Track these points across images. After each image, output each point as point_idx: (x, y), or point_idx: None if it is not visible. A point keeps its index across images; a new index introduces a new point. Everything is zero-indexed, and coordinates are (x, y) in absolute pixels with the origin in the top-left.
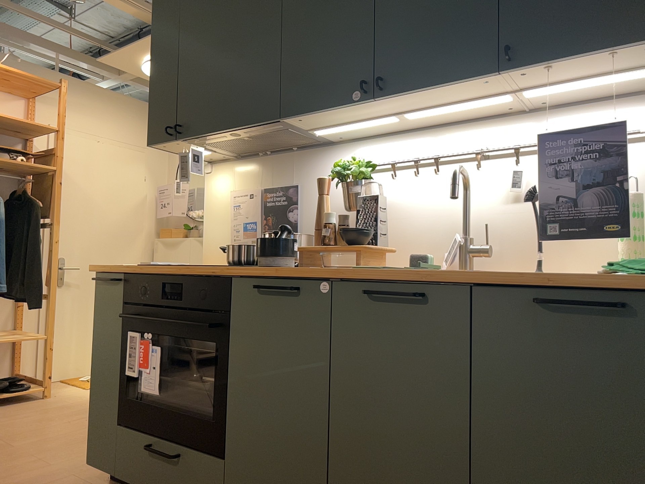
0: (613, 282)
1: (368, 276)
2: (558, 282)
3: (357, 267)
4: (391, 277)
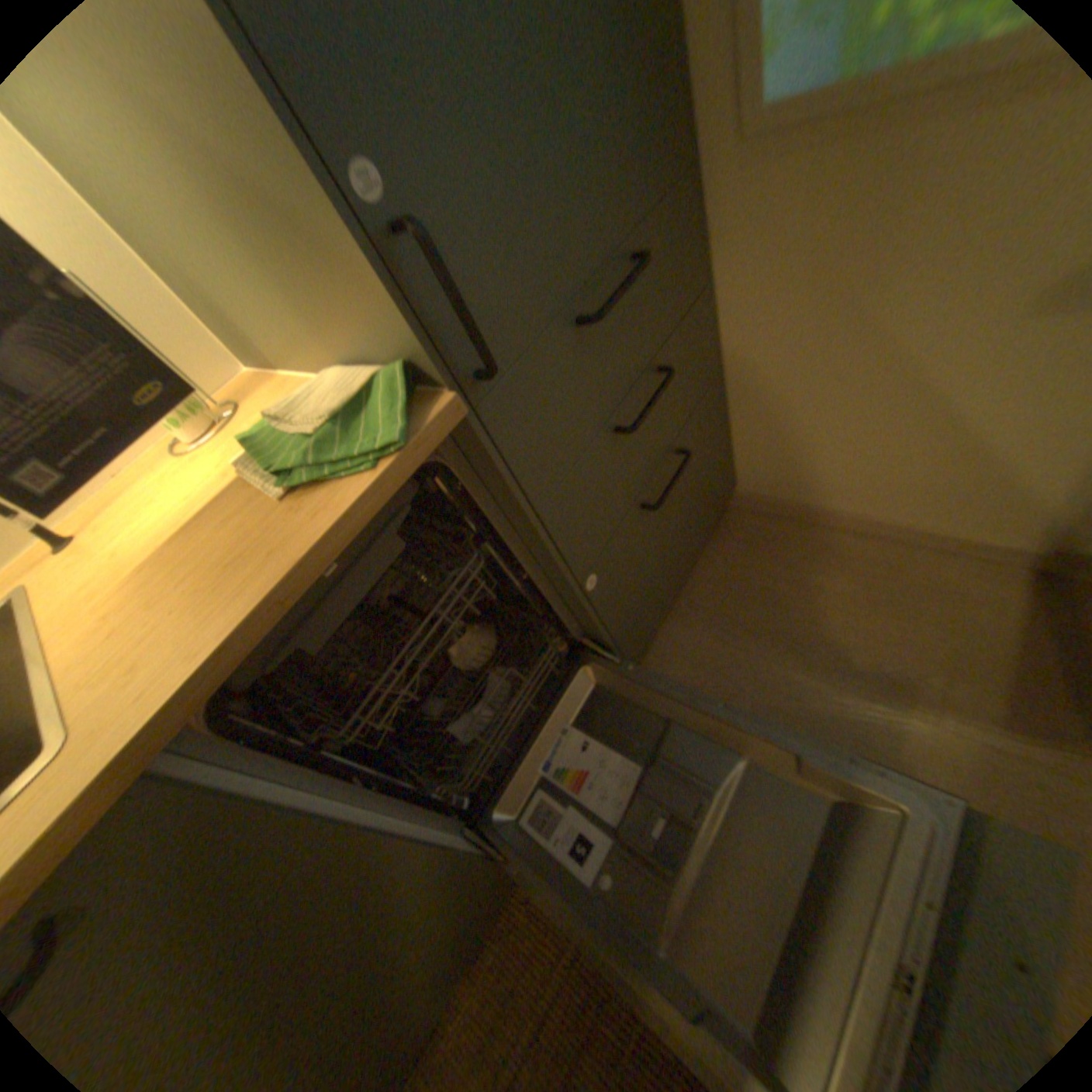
0: (361, 513)
1: None
2: (287, 595)
3: None
4: None
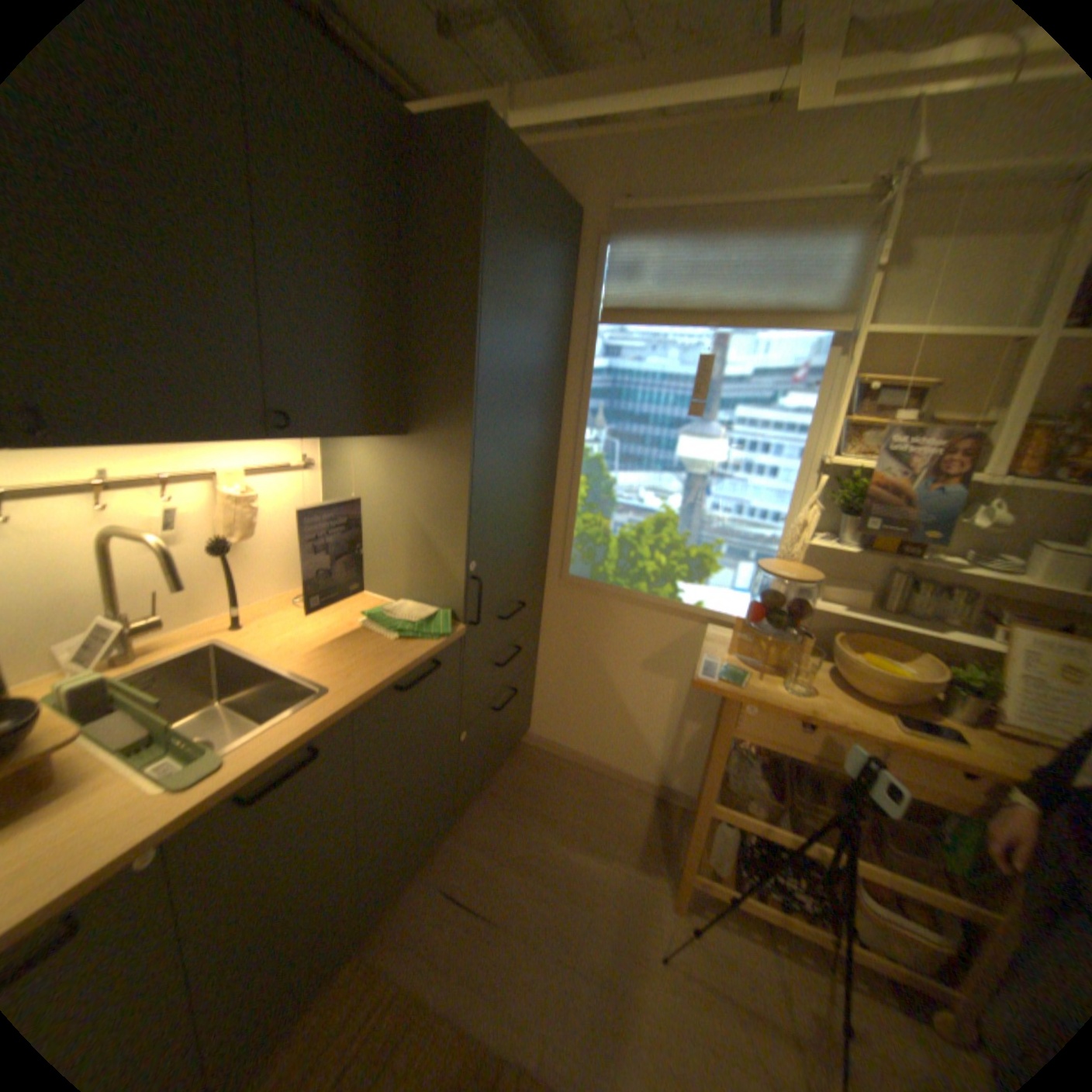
0: (434, 652)
1: (241, 781)
2: (409, 668)
3: (176, 783)
4: (262, 757)
